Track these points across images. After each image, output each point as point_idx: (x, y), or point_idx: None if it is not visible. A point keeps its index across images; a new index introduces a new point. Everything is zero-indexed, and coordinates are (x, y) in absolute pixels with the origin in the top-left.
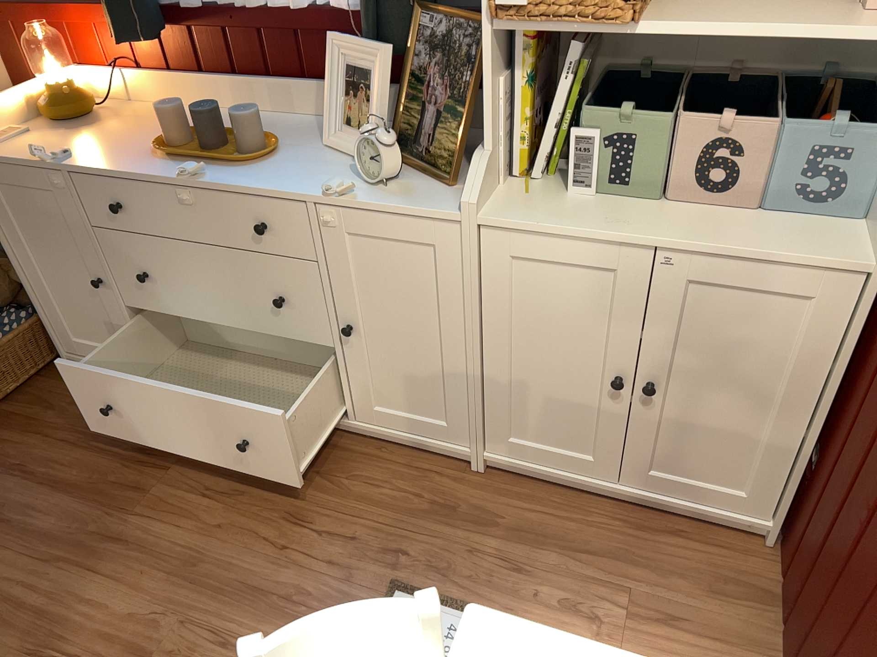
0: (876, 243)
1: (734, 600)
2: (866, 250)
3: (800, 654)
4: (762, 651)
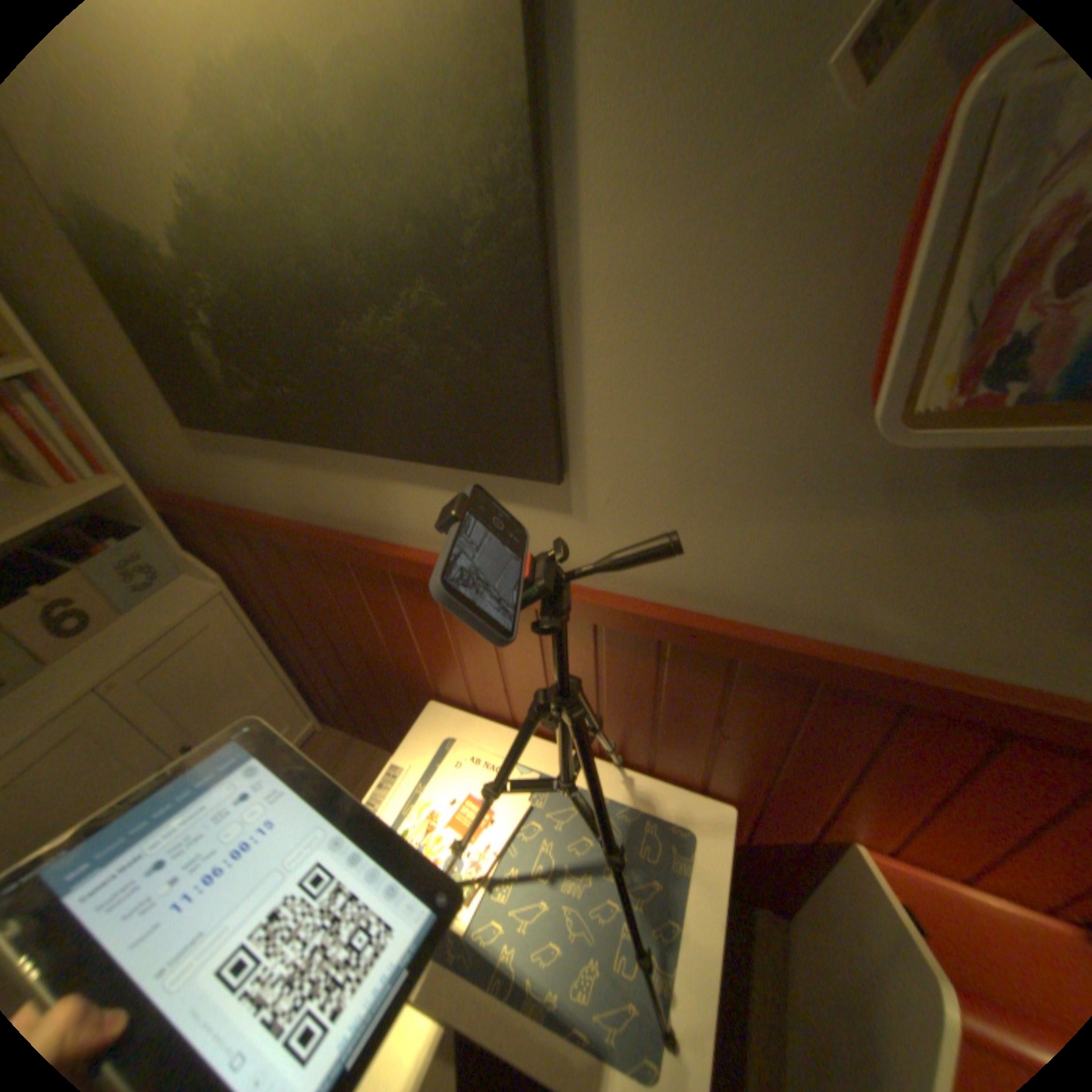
0: (205, 581)
1: (342, 765)
2: (206, 587)
3: (383, 740)
4: (374, 761)
